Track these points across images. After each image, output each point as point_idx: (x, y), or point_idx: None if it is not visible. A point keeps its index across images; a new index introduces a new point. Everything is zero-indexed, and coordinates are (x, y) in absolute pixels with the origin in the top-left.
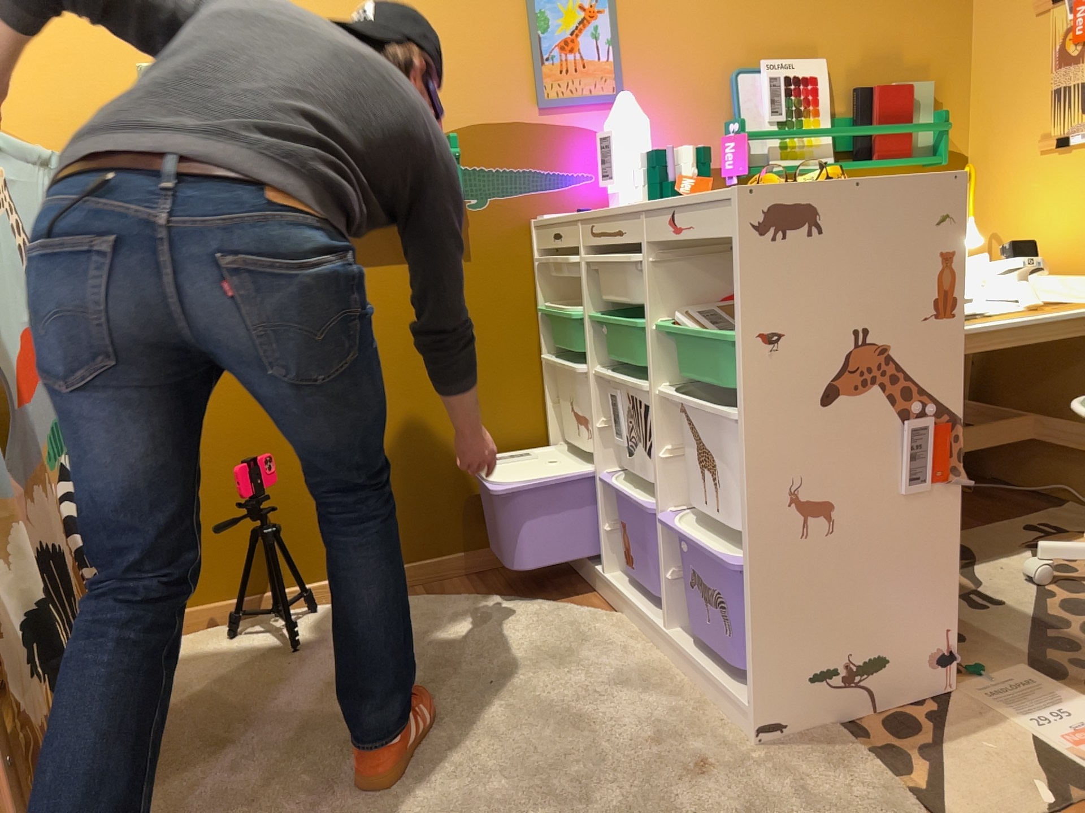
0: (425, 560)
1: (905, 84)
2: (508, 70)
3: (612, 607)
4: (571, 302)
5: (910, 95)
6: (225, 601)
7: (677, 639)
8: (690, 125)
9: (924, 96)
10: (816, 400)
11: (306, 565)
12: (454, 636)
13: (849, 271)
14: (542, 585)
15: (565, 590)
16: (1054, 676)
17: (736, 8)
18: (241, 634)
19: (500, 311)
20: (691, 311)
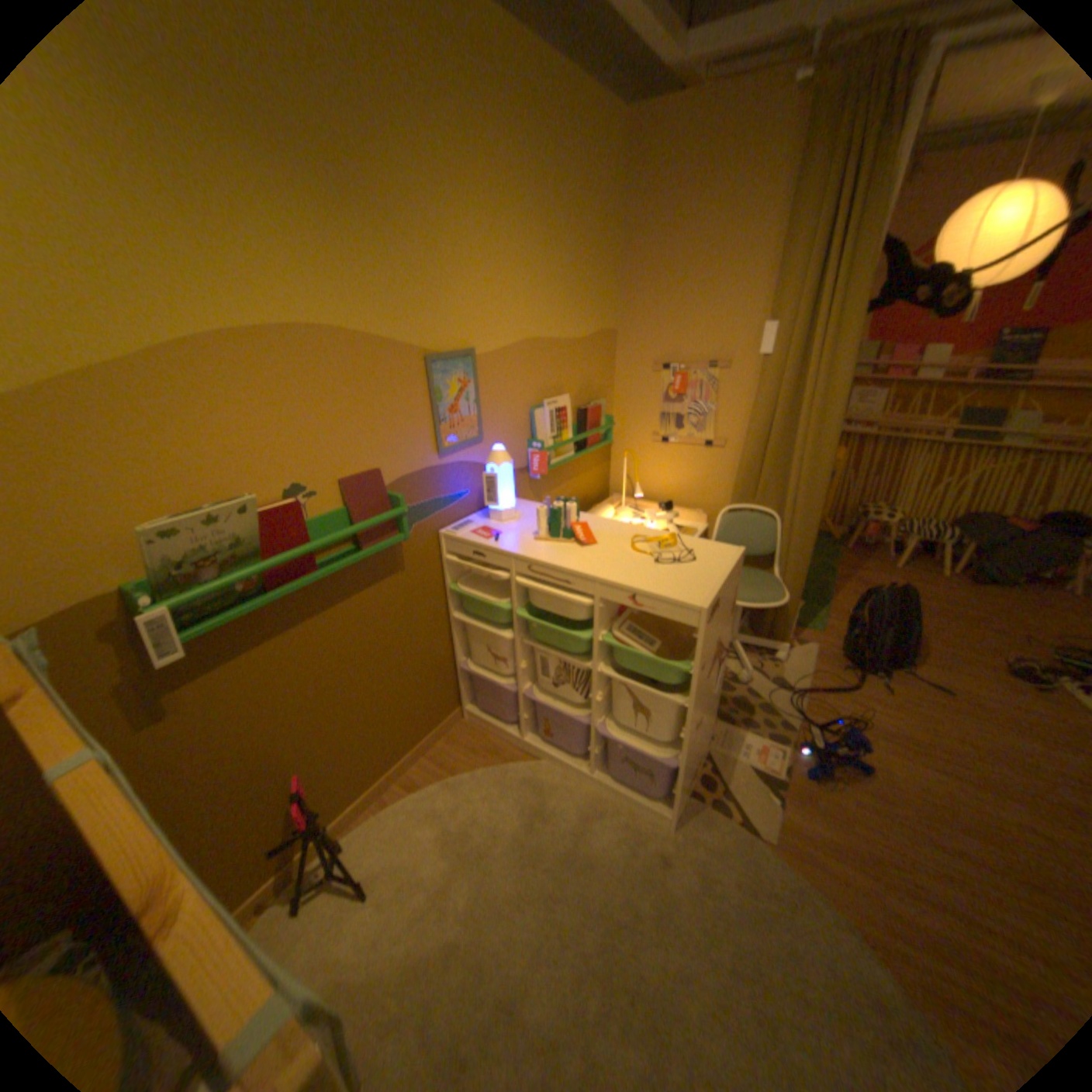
0: (394, 768)
1: (597, 404)
2: (420, 433)
3: (531, 755)
4: (473, 583)
5: (600, 410)
6: (266, 887)
7: (599, 778)
8: (513, 446)
9: (603, 407)
10: (707, 681)
11: (320, 823)
12: (464, 826)
13: (721, 618)
14: (475, 751)
15: (491, 750)
16: (730, 722)
17: (531, 368)
18: (300, 907)
19: (424, 597)
20: (618, 627)
